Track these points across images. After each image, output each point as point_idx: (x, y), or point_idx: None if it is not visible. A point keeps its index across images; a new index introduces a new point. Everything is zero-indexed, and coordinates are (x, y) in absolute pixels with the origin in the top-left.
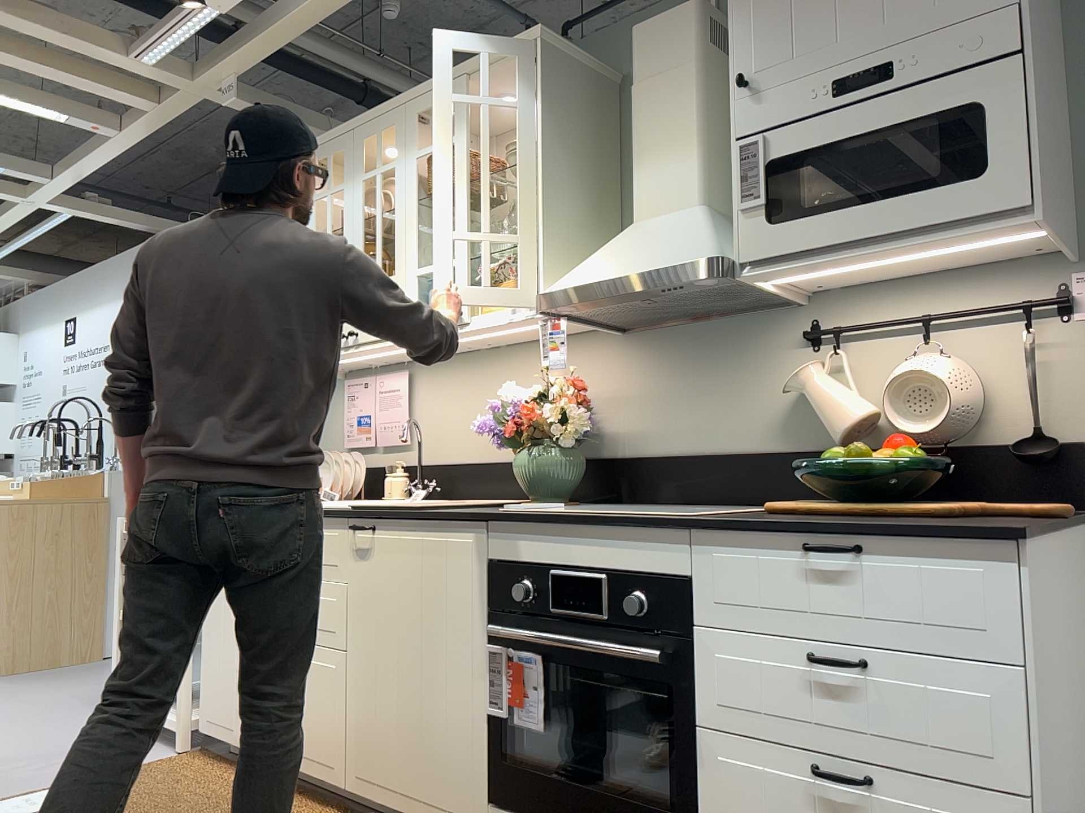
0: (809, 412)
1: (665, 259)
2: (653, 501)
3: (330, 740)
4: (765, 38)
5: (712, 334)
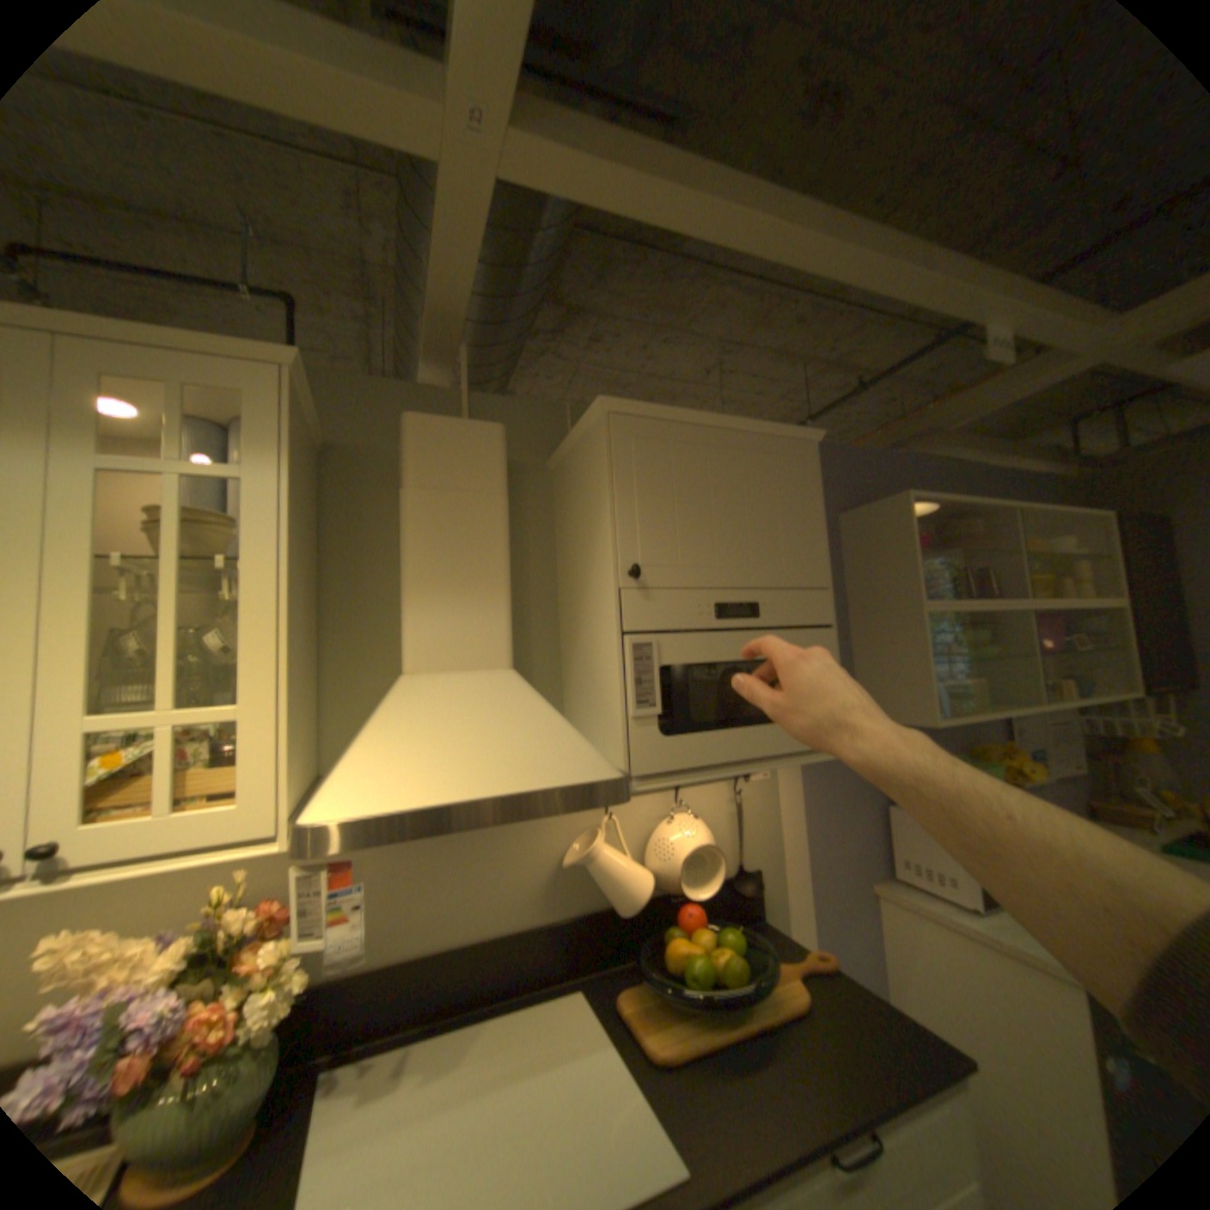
0: (572, 876)
1: (544, 769)
2: (372, 1037)
3: None
4: (655, 533)
5: None
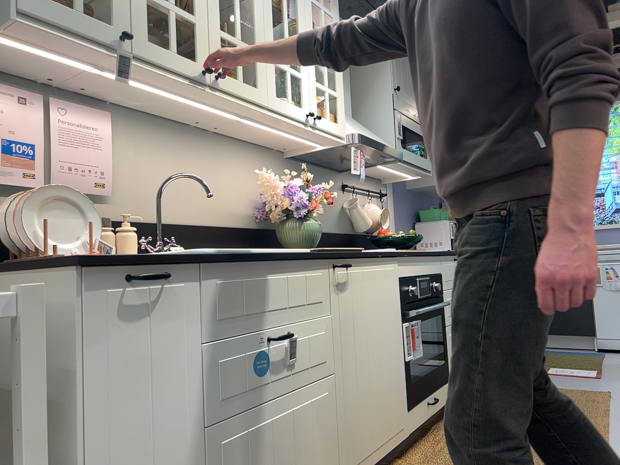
0: (344, 217)
1: (387, 144)
2: None
3: (327, 462)
4: (399, 78)
5: (318, 174)
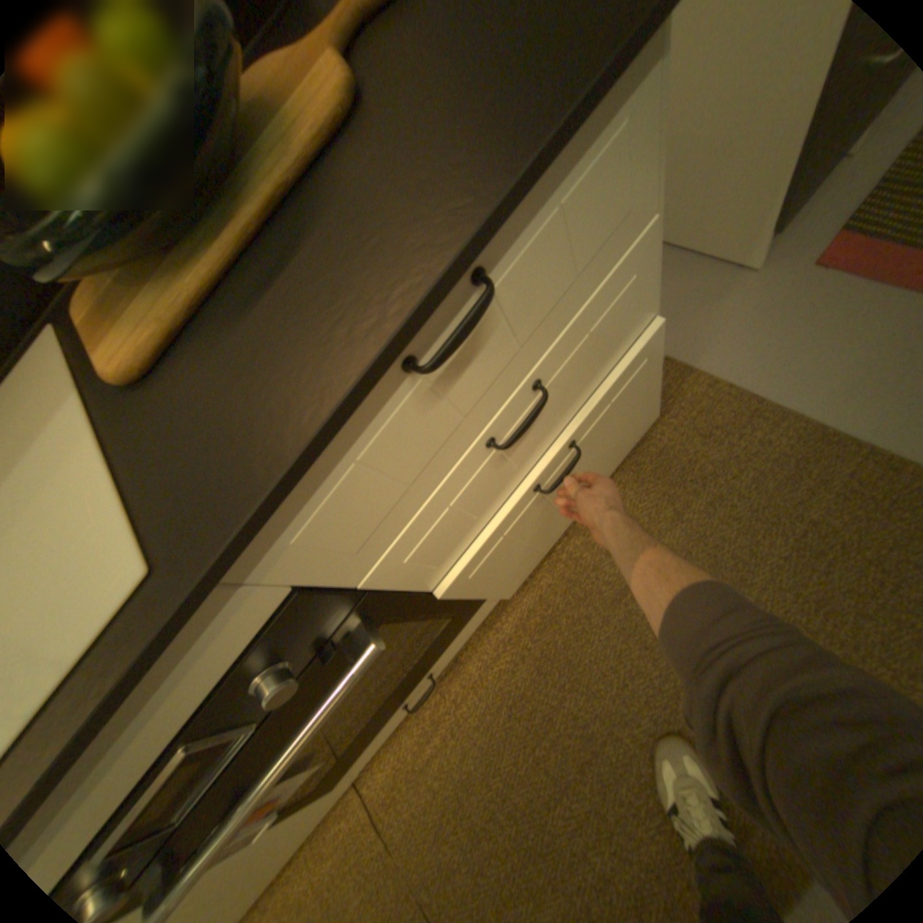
0: None
1: None
2: None
3: None
4: None
5: None
